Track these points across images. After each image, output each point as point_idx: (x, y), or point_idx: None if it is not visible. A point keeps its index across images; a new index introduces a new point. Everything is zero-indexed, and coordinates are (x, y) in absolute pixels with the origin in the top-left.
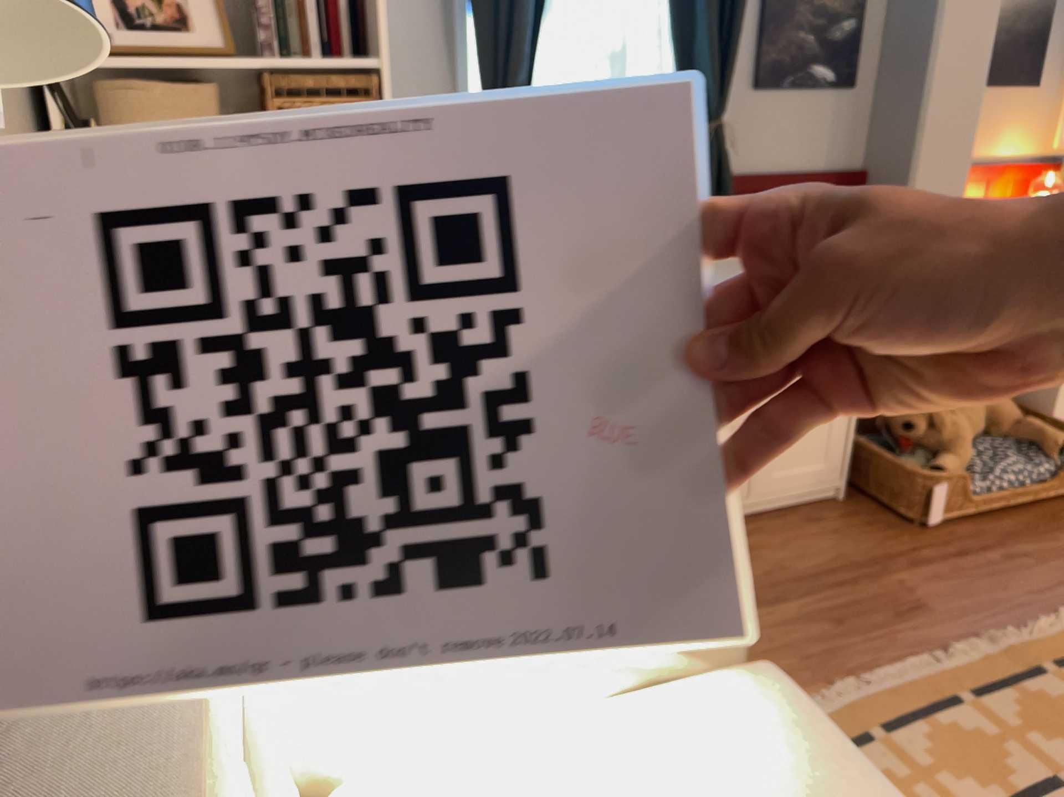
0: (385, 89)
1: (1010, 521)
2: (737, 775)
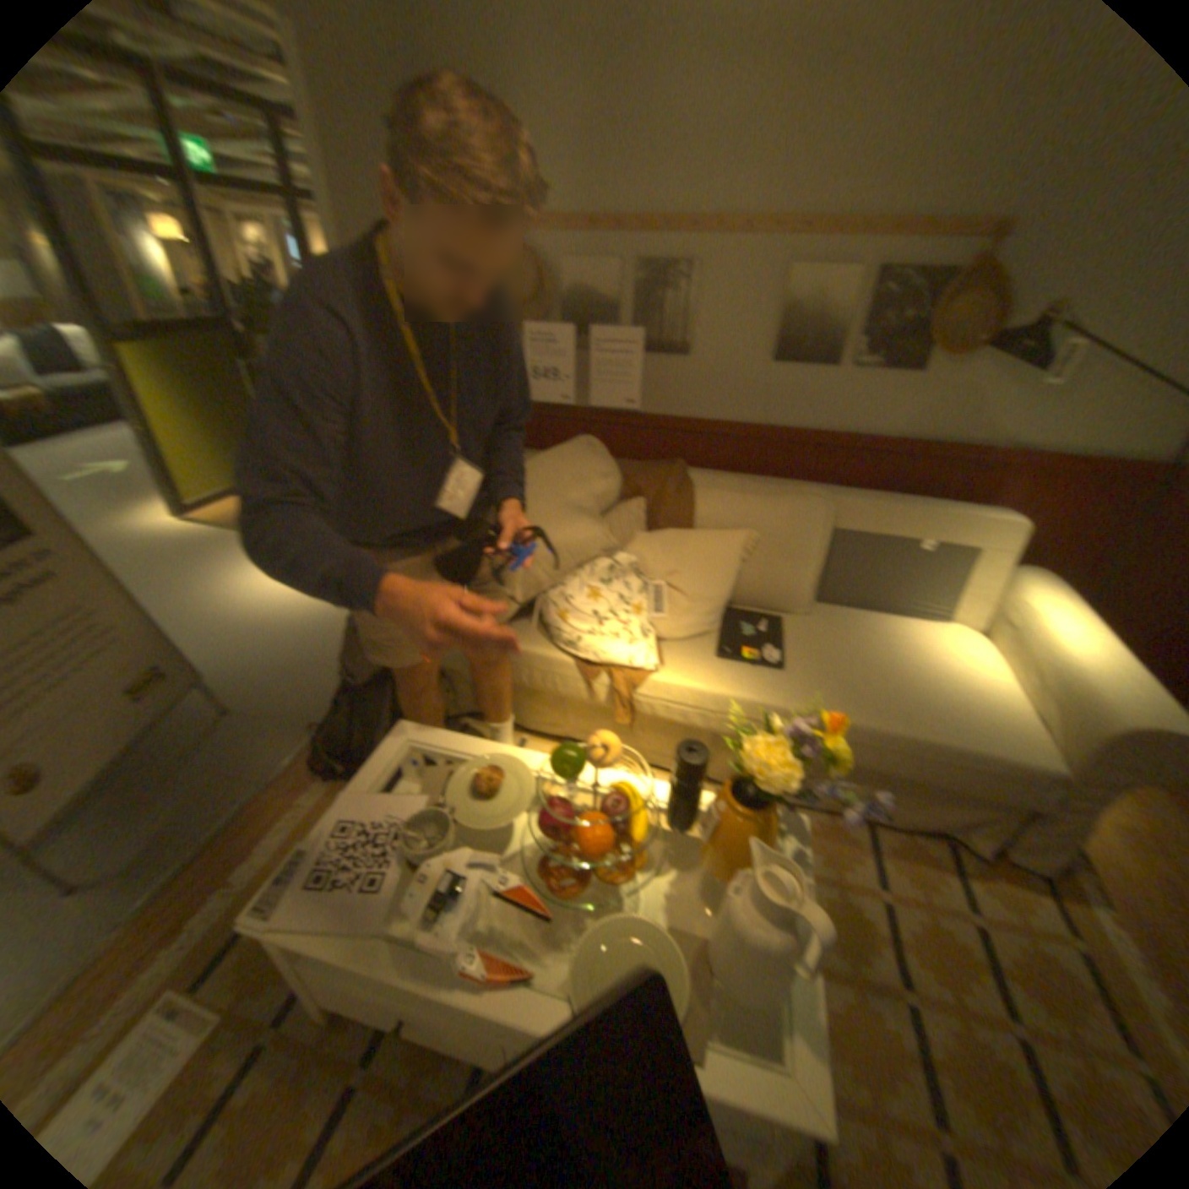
0: None
1: None
2: (974, 713)
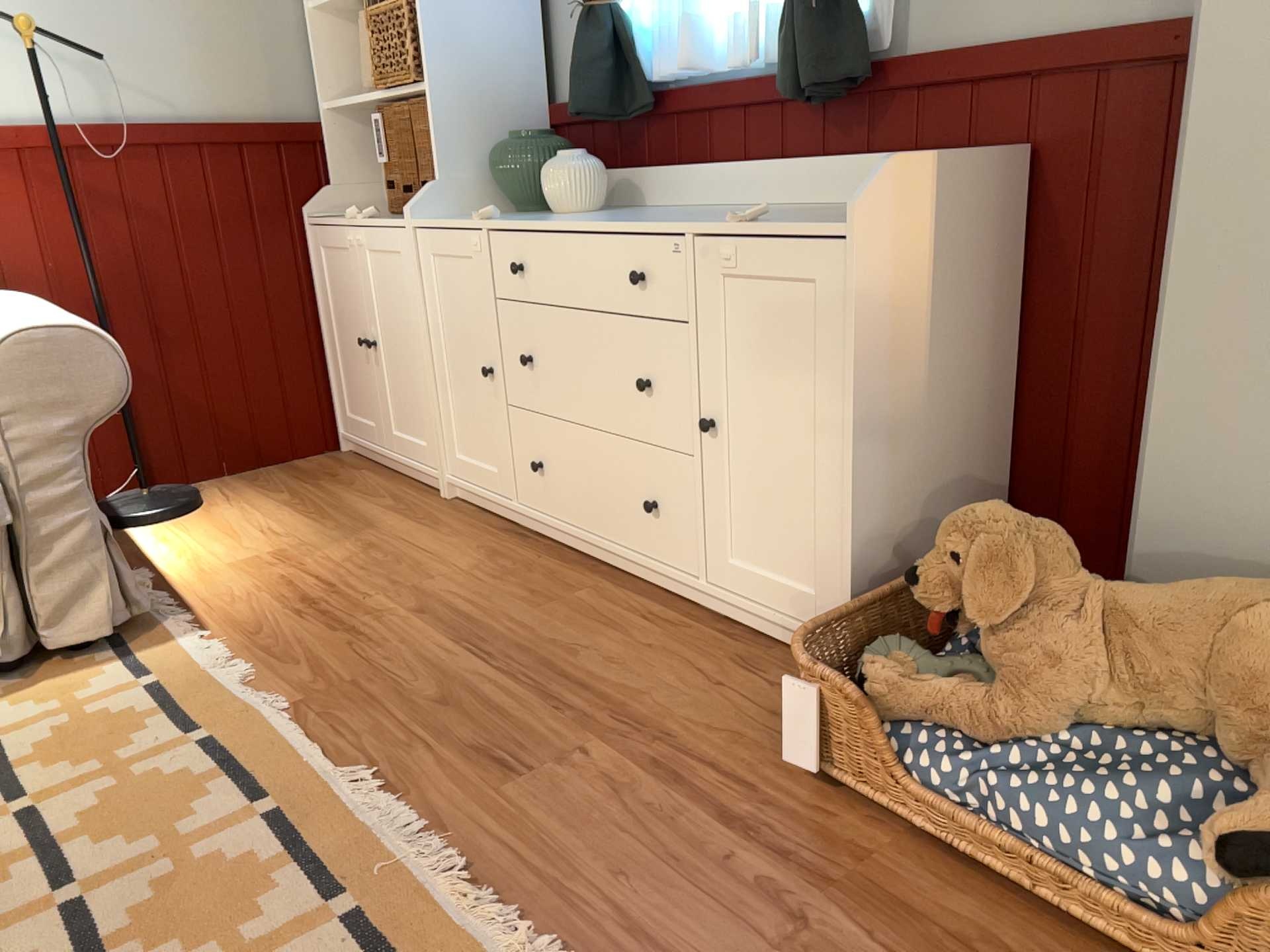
0: None
1: (975, 908)
2: None
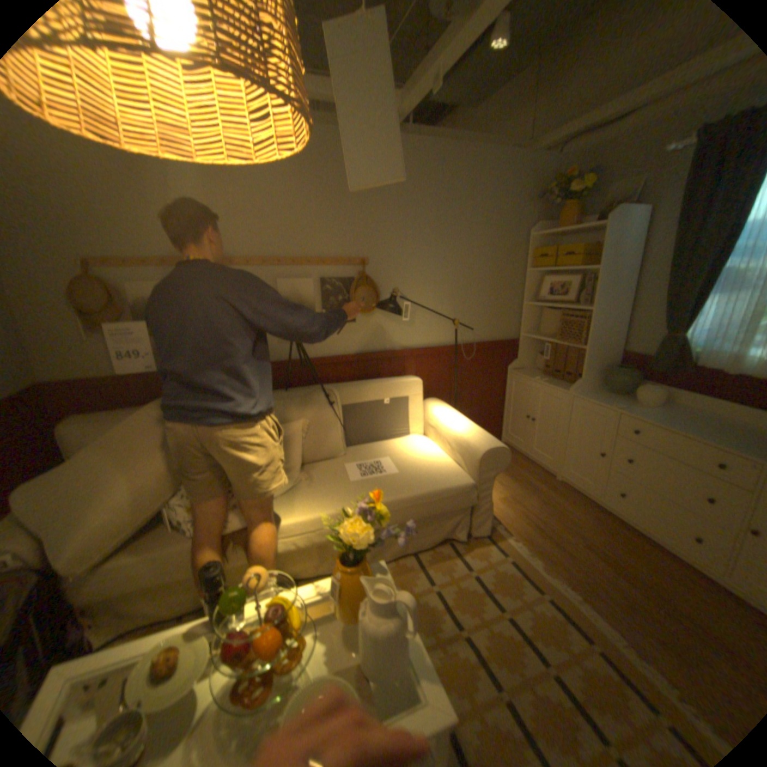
0: (598, 316)
1: None
2: (432, 472)
